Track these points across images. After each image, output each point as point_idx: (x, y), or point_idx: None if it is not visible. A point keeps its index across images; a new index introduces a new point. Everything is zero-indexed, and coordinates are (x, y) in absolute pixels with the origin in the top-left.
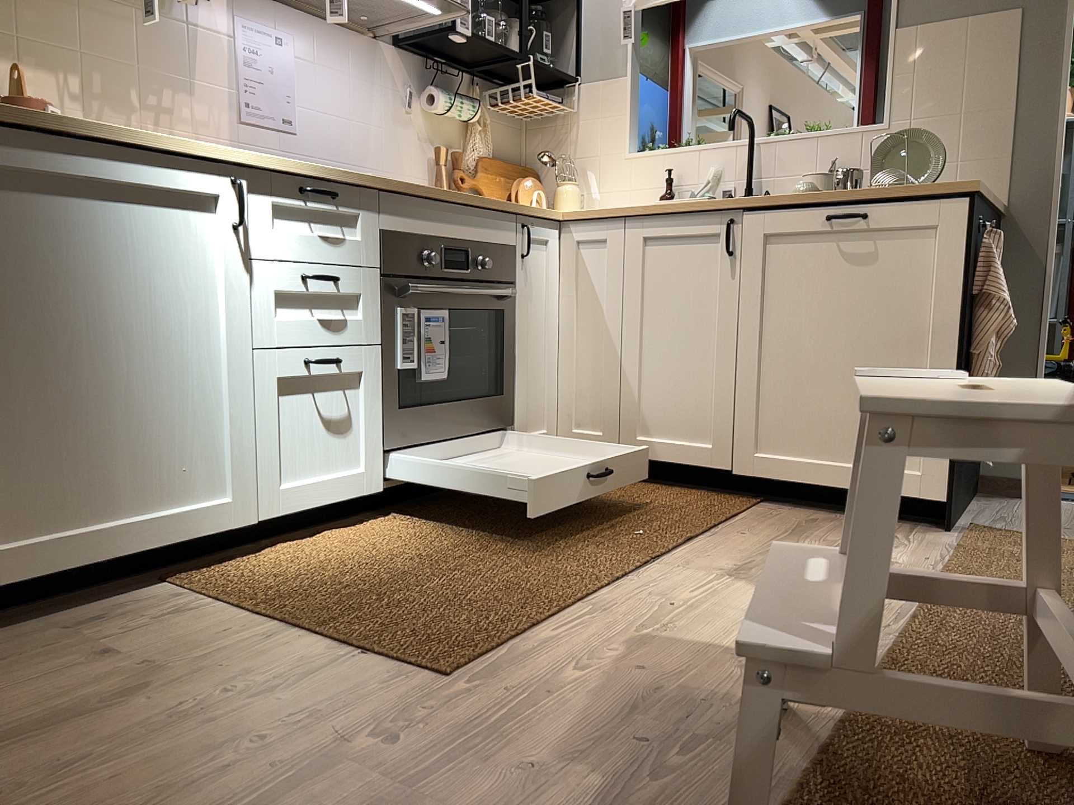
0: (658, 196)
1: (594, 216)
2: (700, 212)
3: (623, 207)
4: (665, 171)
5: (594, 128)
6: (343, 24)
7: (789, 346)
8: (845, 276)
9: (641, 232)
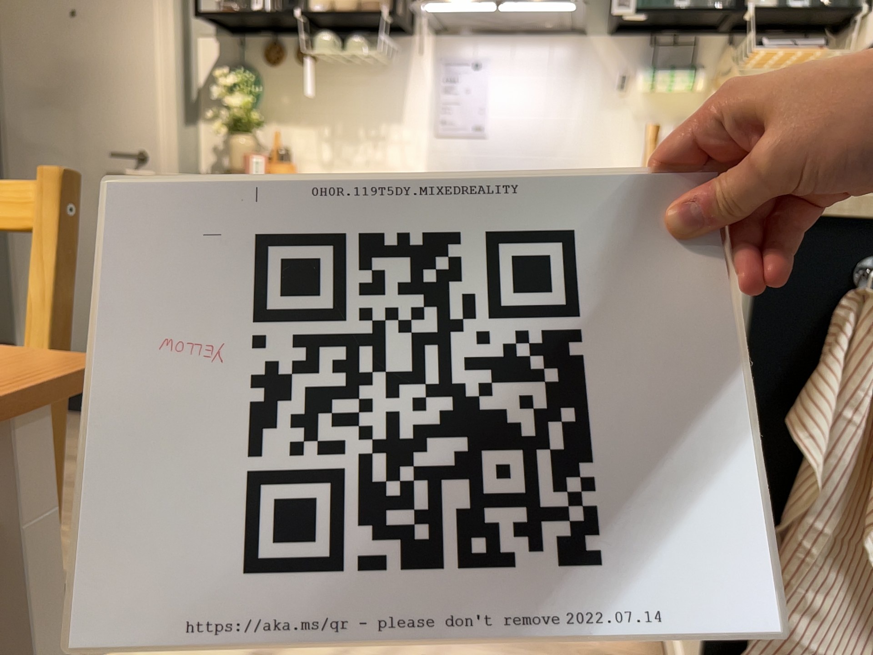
0: None
1: None
2: None
3: None
4: None
5: None
6: (543, 31)
7: None
8: None
9: None
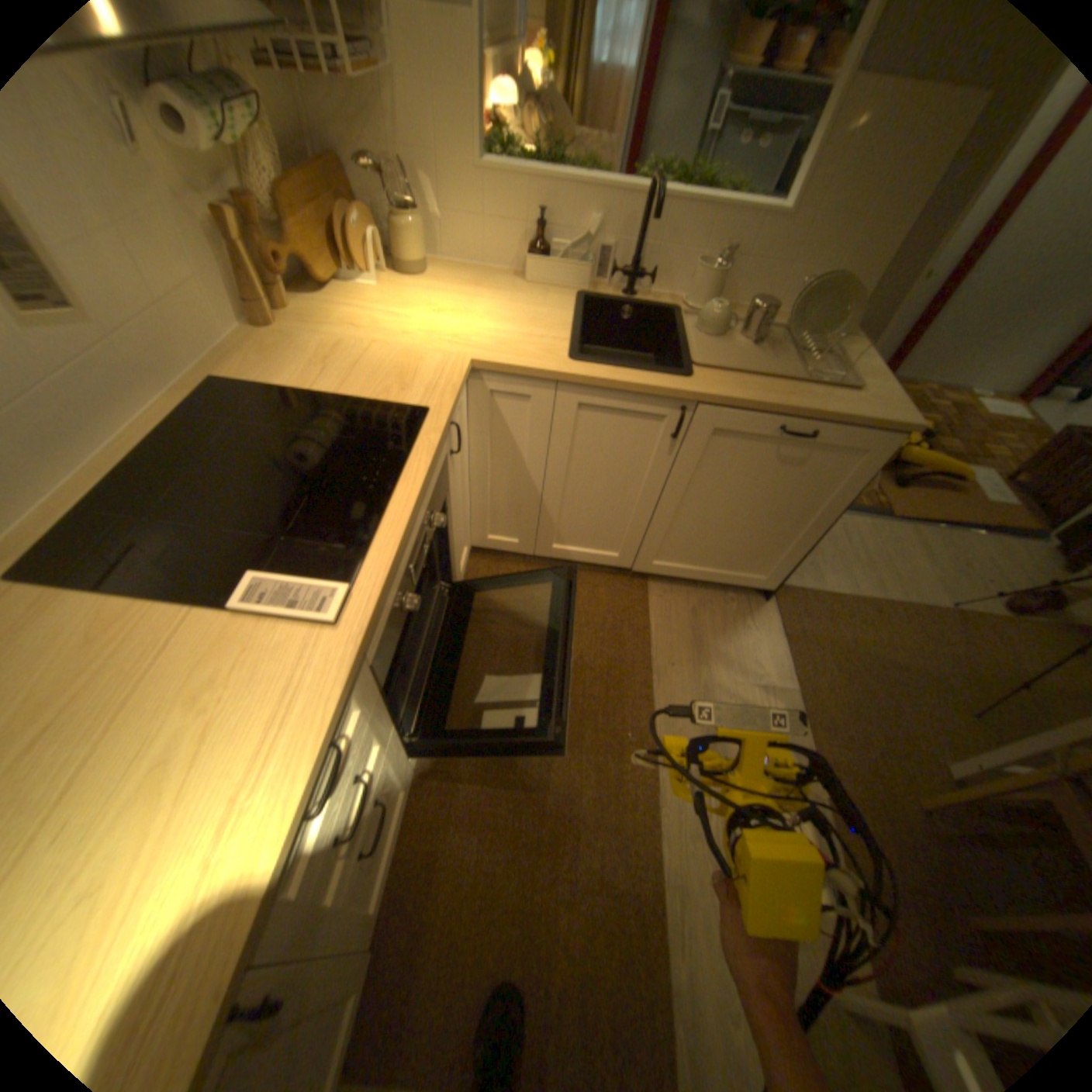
0: (519, 232)
1: (514, 372)
2: (650, 393)
3: (556, 371)
4: (530, 198)
5: (418, 97)
6: None
7: (701, 506)
8: (771, 469)
9: (574, 398)
